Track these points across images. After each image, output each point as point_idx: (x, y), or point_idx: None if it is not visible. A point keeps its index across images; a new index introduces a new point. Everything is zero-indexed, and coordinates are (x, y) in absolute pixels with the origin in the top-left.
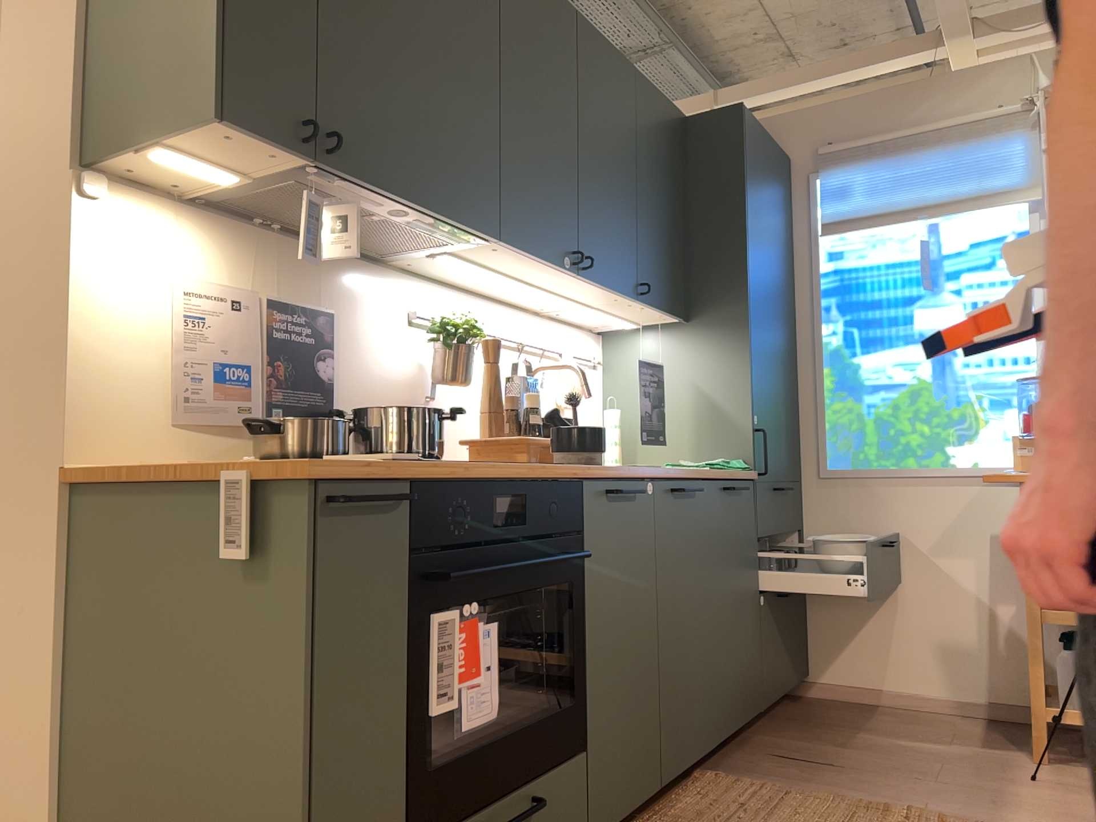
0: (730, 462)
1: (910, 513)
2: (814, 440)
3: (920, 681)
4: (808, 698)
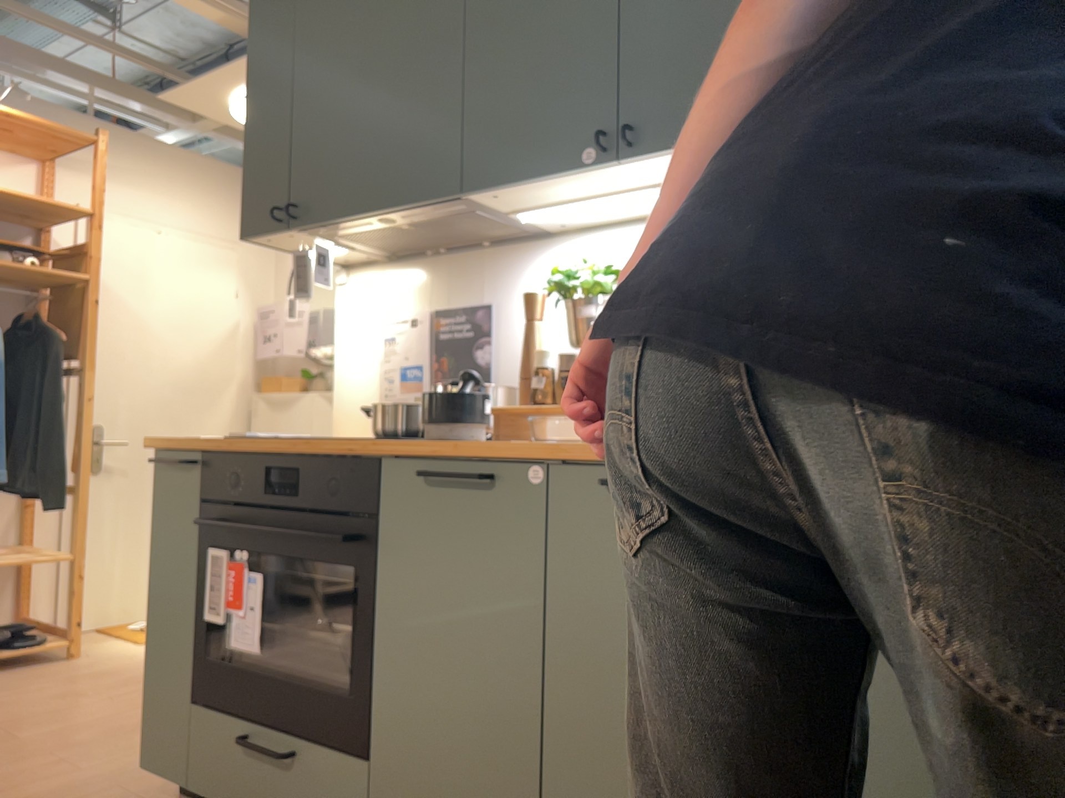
0: None
1: None
2: None
3: None
4: None
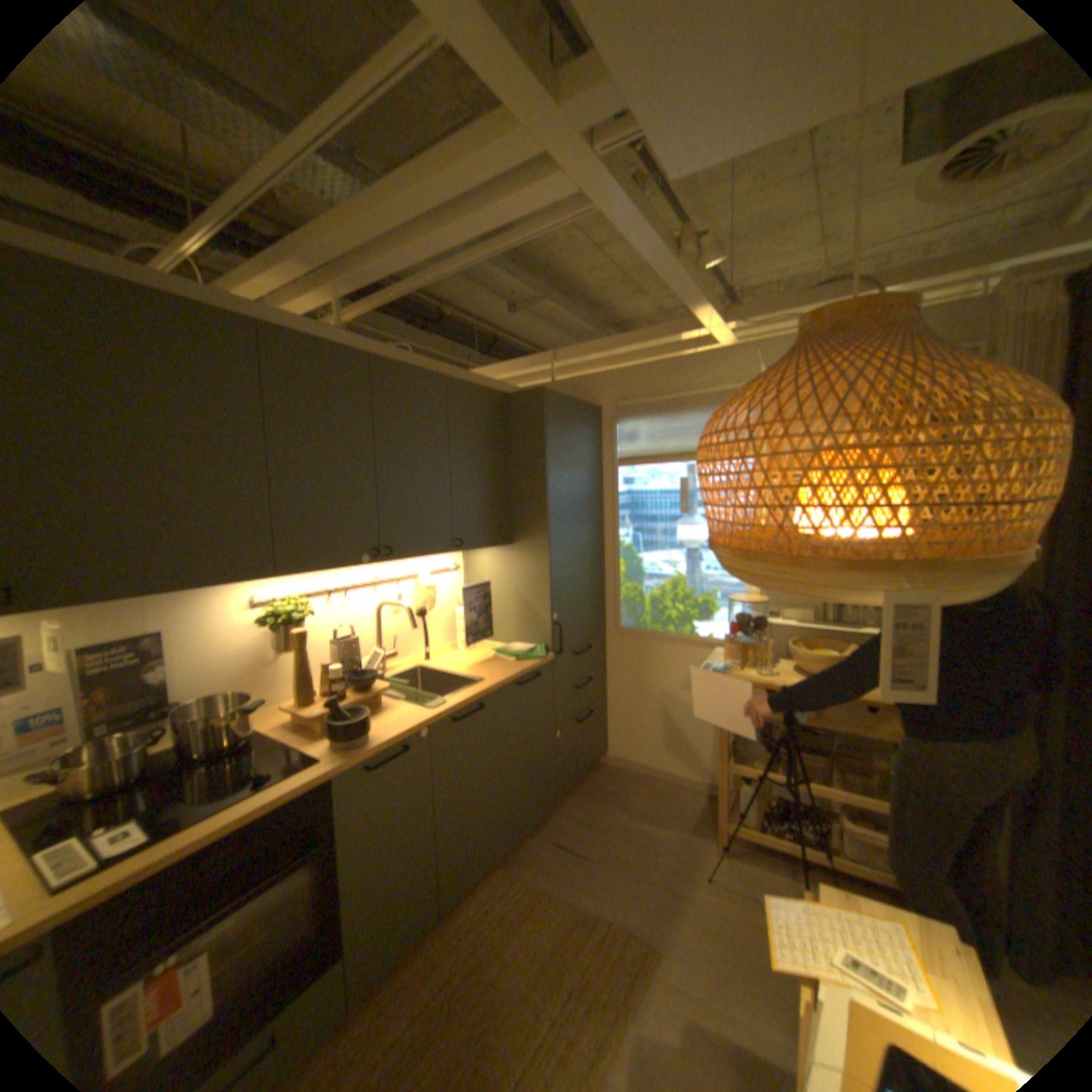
0: (535, 649)
1: (670, 663)
2: (613, 607)
3: (671, 768)
4: (605, 769)
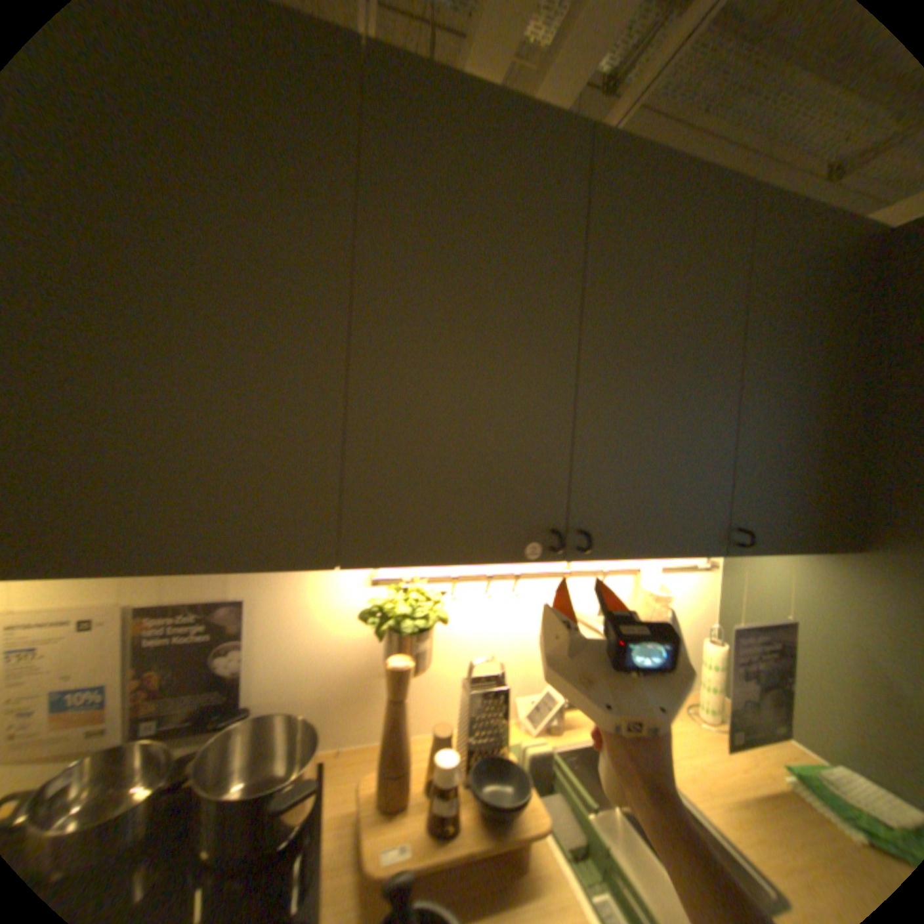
0: None
1: None
2: None
3: None
4: None
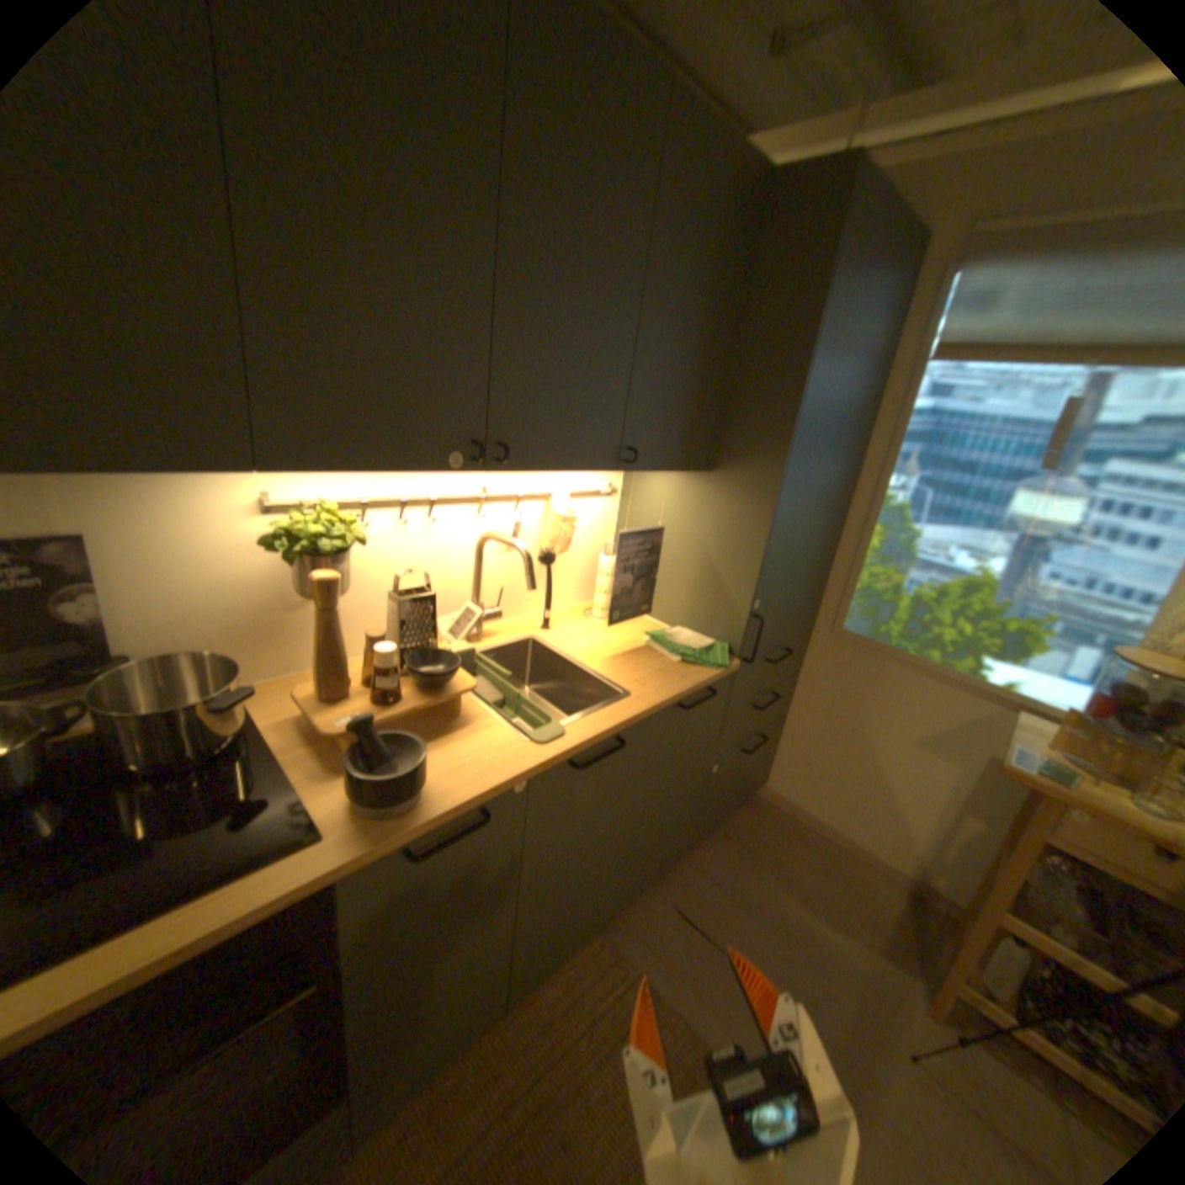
0: (712, 646)
1: (913, 702)
2: (839, 595)
3: (861, 836)
4: (759, 801)
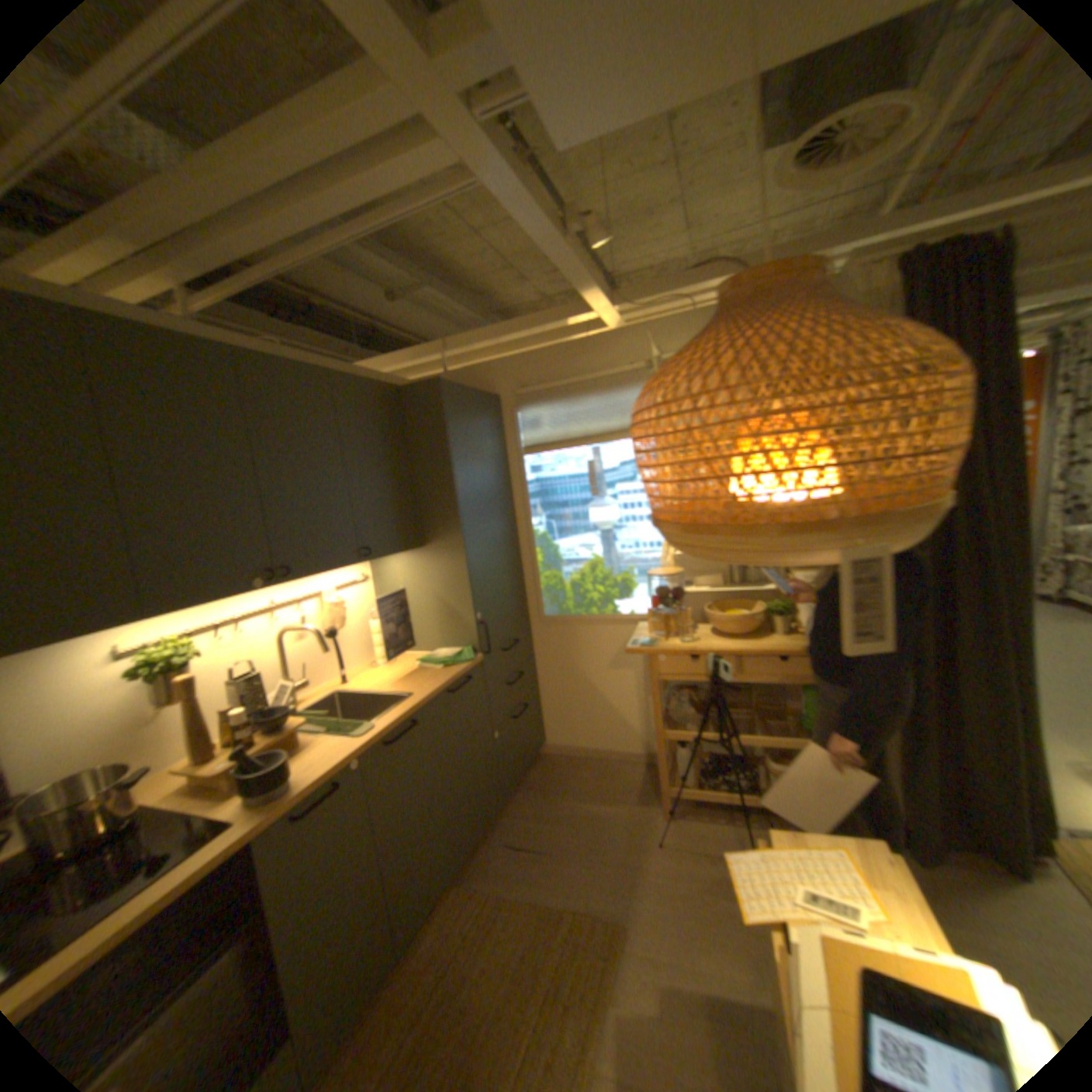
0: (462, 652)
1: (596, 643)
2: (535, 597)
3: (608, 744)
4: (545, 758)
